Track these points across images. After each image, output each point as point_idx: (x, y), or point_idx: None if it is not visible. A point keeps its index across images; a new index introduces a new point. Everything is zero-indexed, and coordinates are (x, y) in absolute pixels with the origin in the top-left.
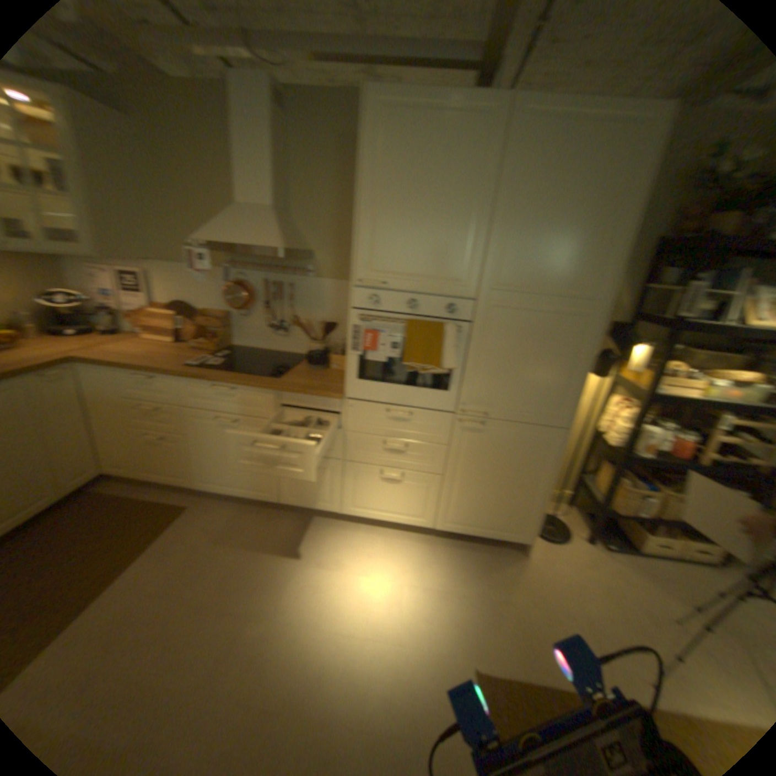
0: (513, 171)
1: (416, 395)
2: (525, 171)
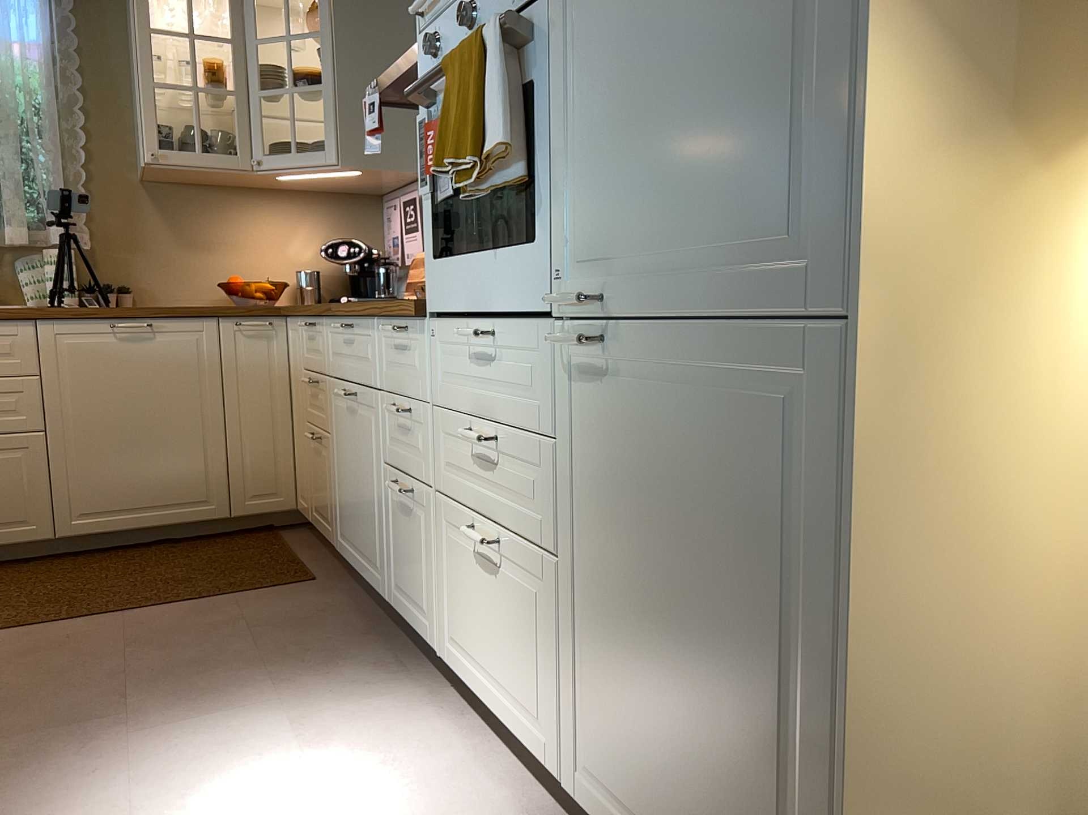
0: None
1: (501, 273)
2: None
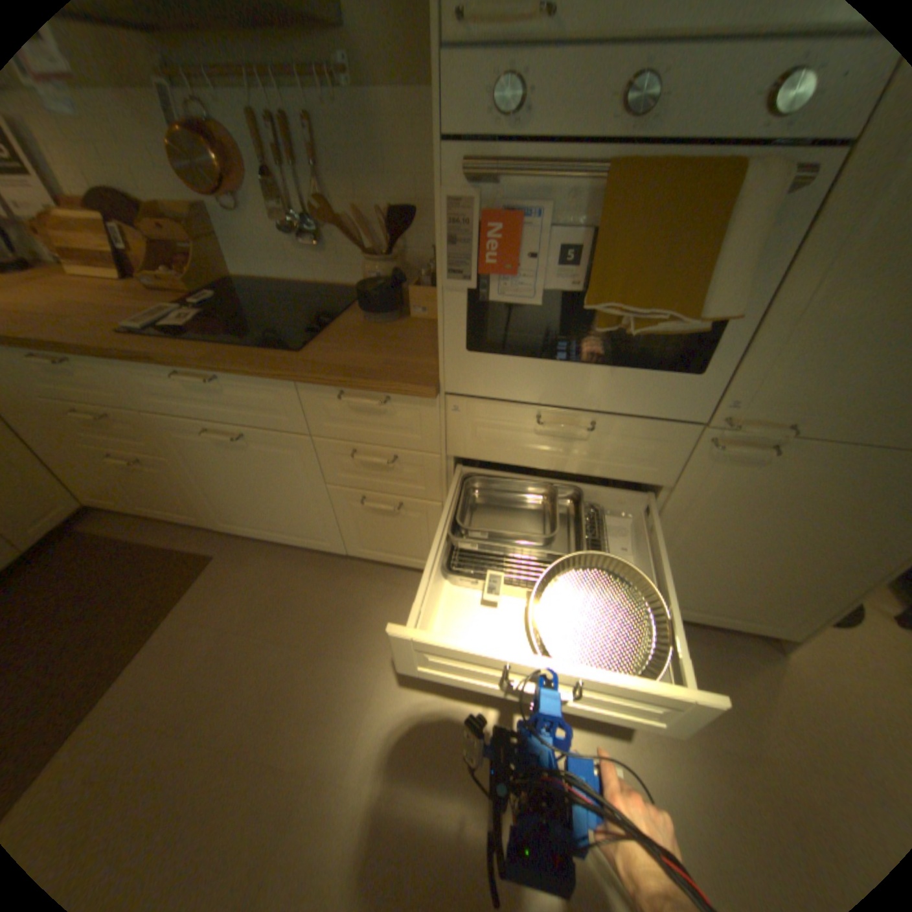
0: None
1: (618, 384)
2: None
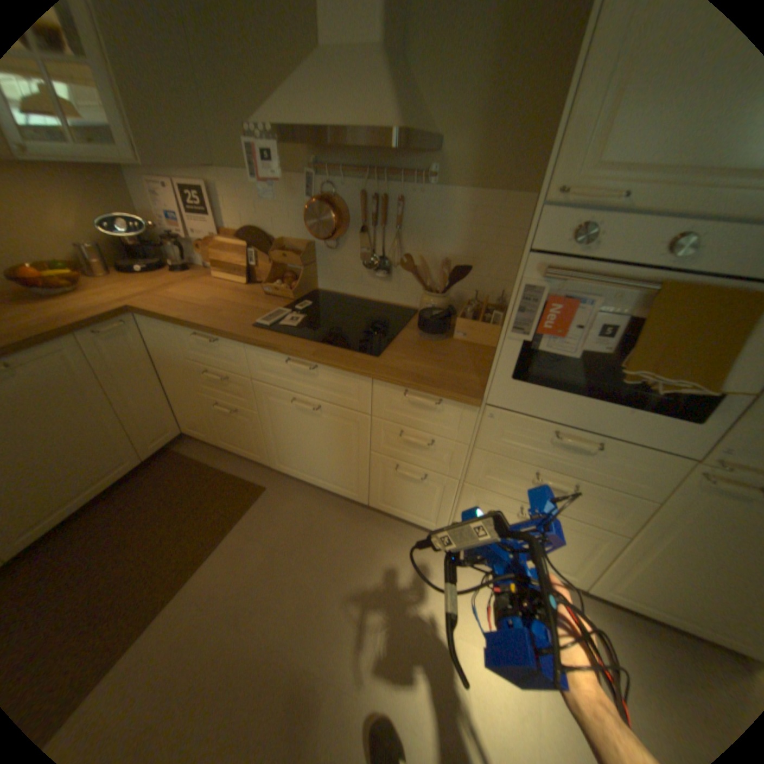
0: None
1: (629, 420)
2: None
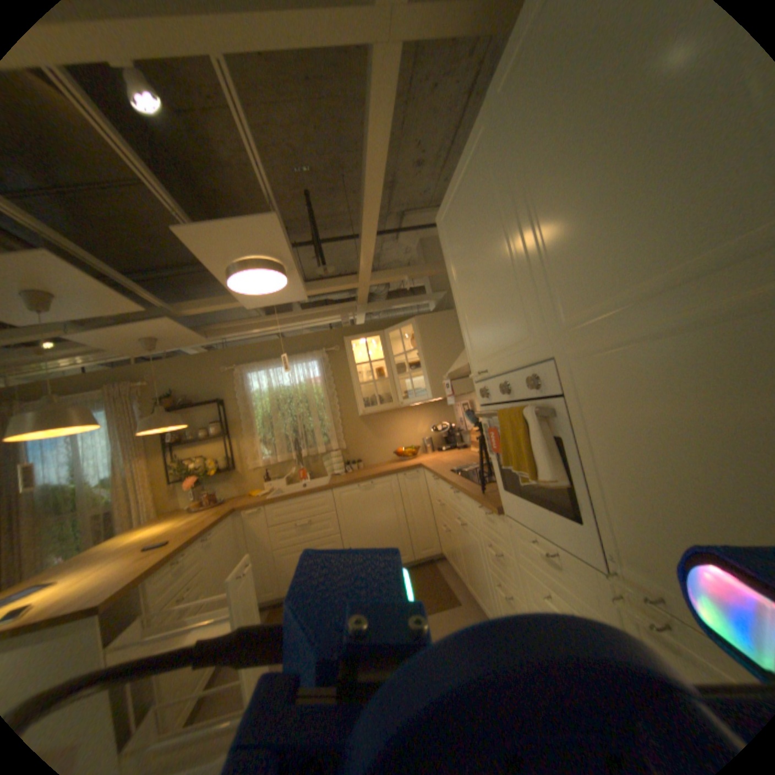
0: (515, 162)
1: (551, 525)
2: (524, 147)
